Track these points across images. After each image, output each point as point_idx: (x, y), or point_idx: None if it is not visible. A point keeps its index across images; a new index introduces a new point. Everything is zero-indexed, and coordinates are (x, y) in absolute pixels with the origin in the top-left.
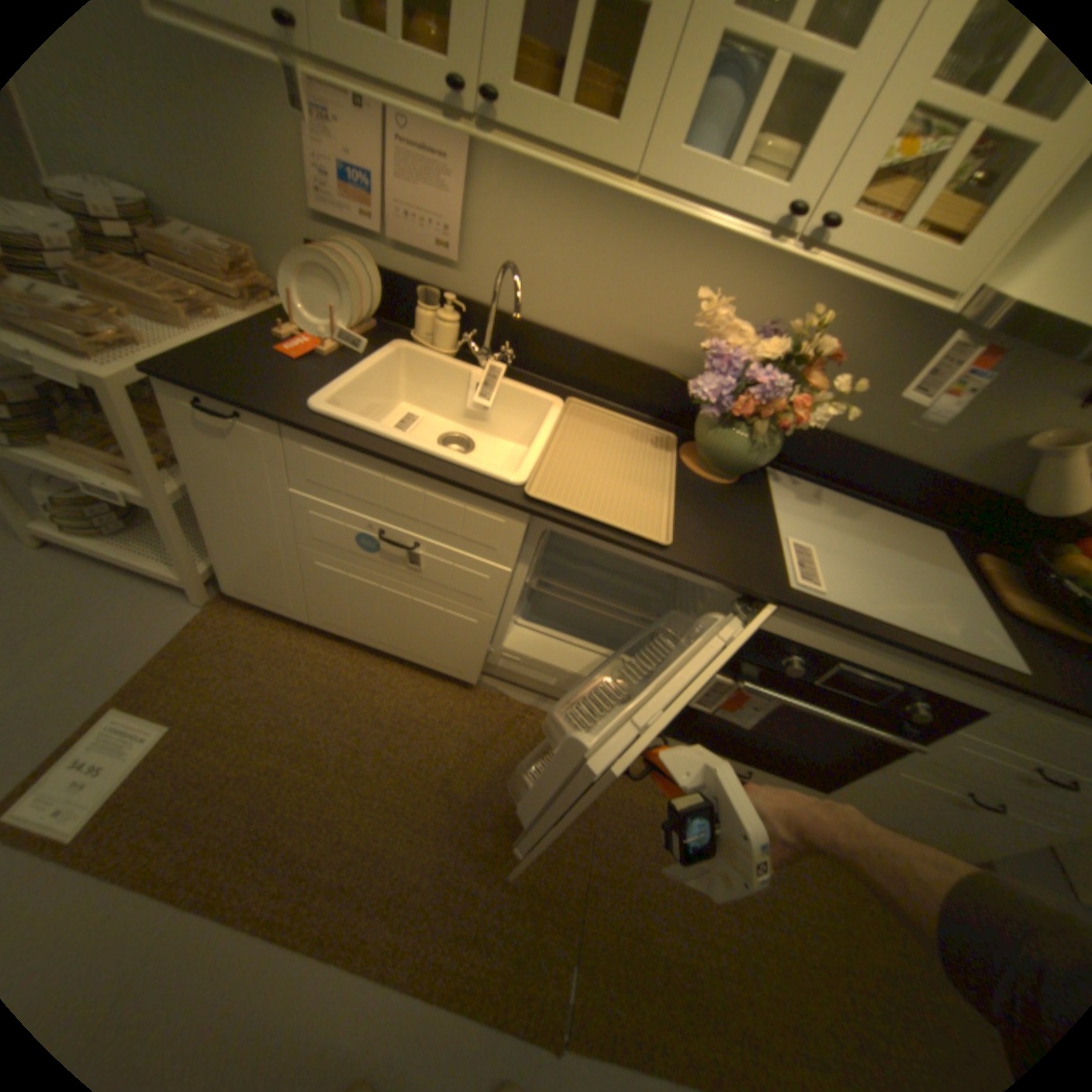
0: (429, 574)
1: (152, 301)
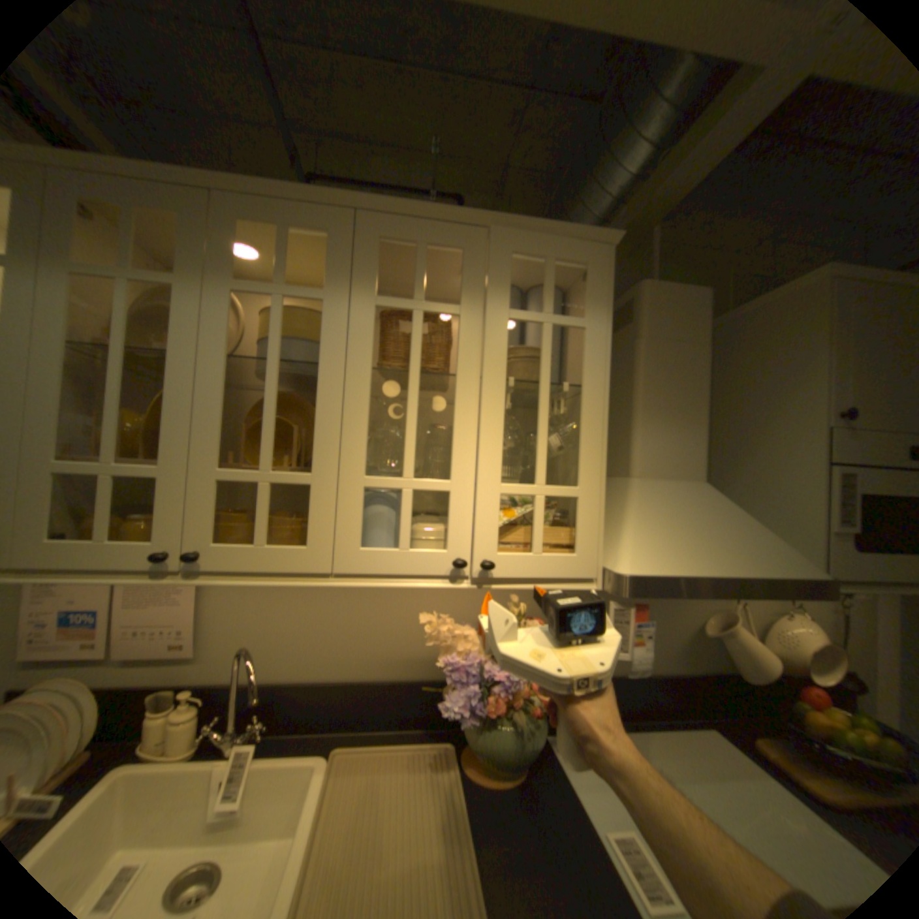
0: None
1: None
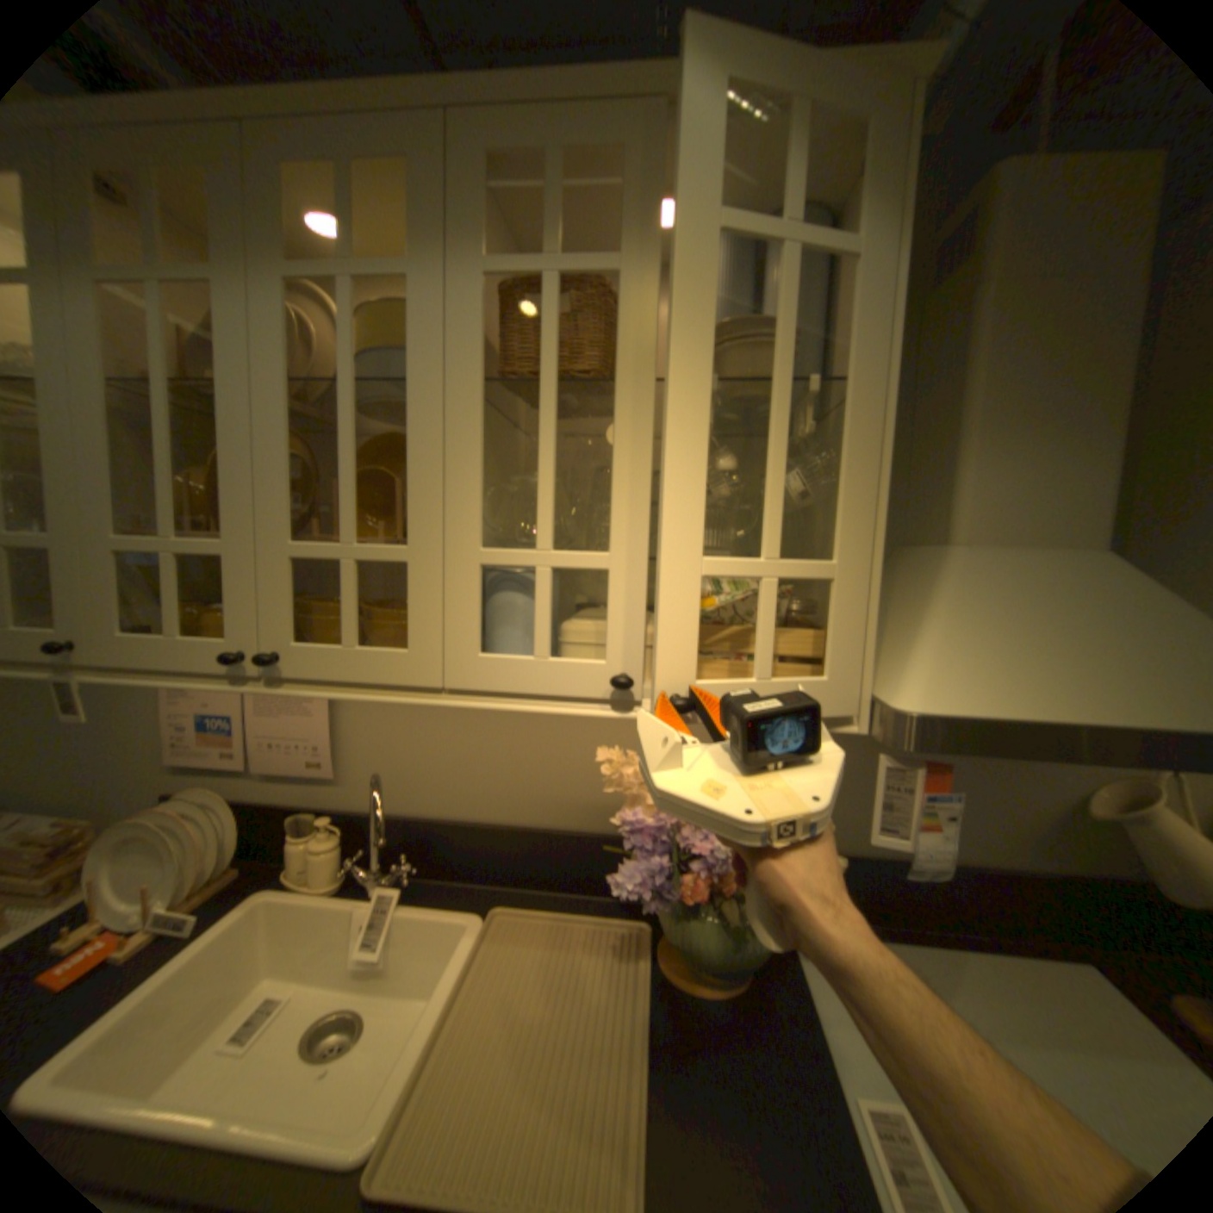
0: None
1: None
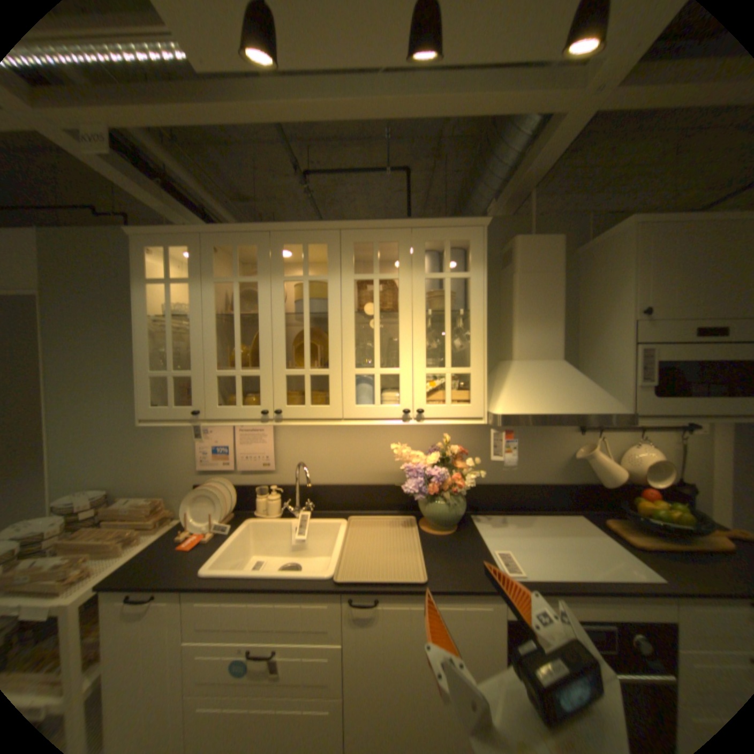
0: (284, 678)
1: (101, 547)
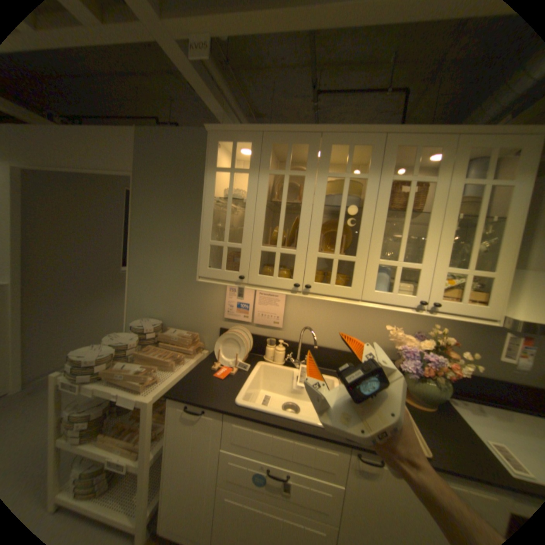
0: (294, 498)
1: (162, 362)
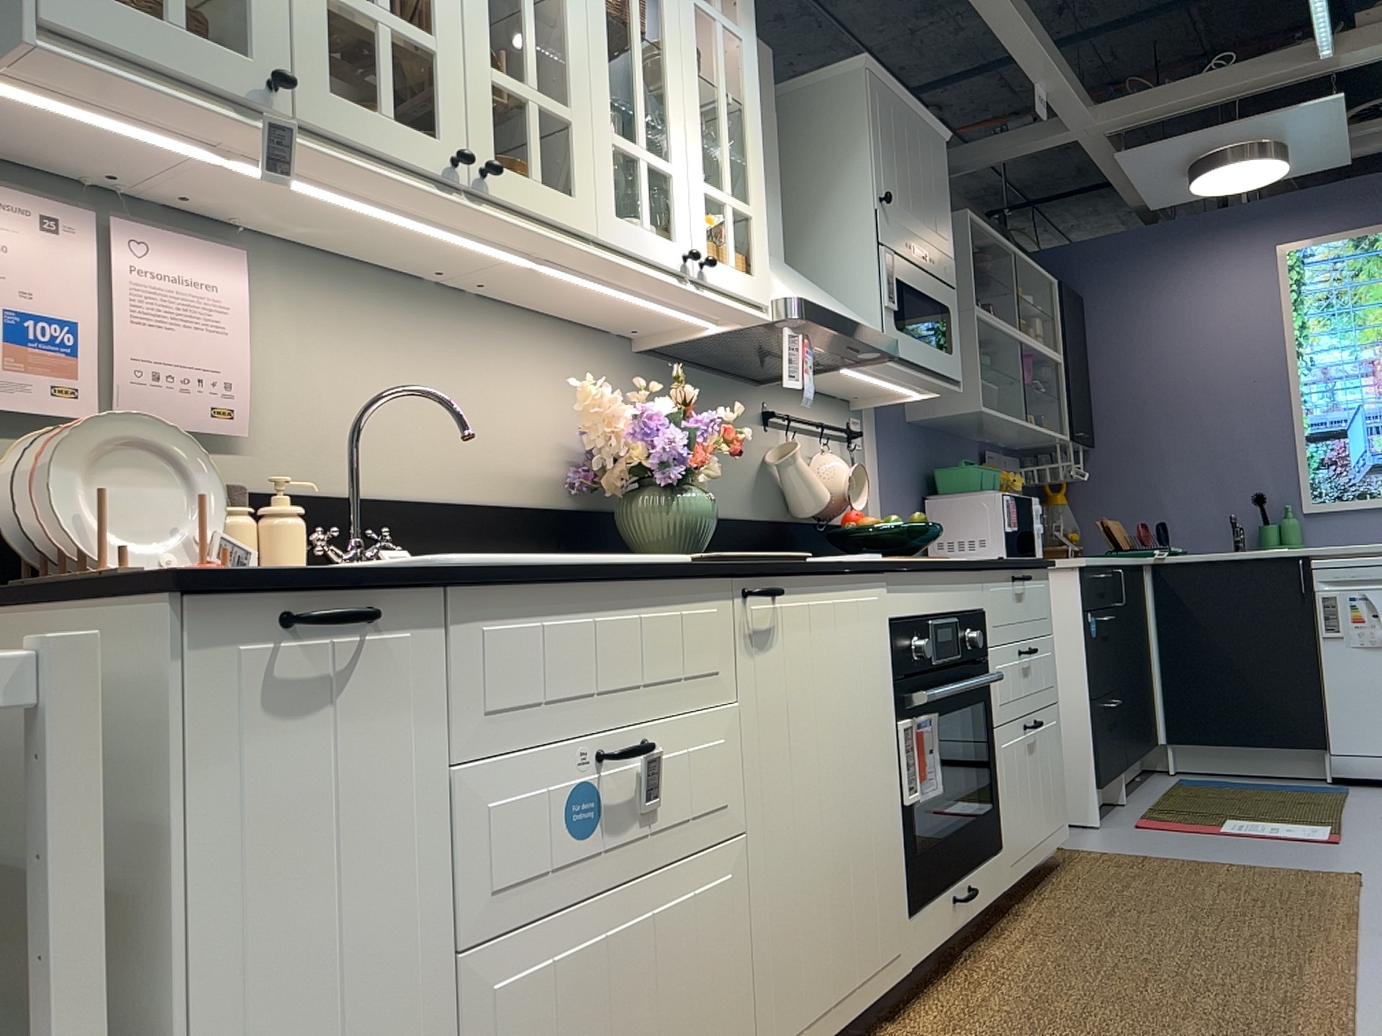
0: (663, 810)
1: None
